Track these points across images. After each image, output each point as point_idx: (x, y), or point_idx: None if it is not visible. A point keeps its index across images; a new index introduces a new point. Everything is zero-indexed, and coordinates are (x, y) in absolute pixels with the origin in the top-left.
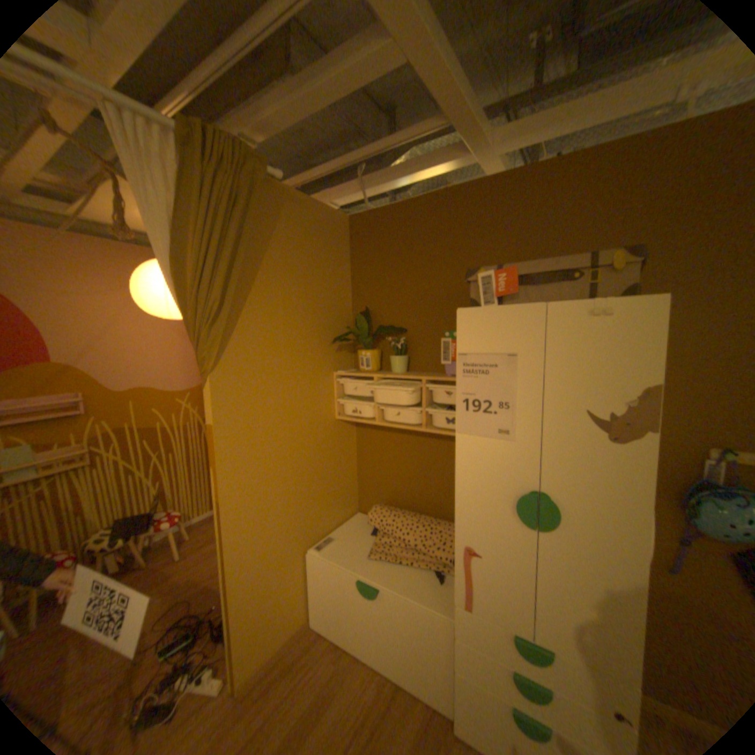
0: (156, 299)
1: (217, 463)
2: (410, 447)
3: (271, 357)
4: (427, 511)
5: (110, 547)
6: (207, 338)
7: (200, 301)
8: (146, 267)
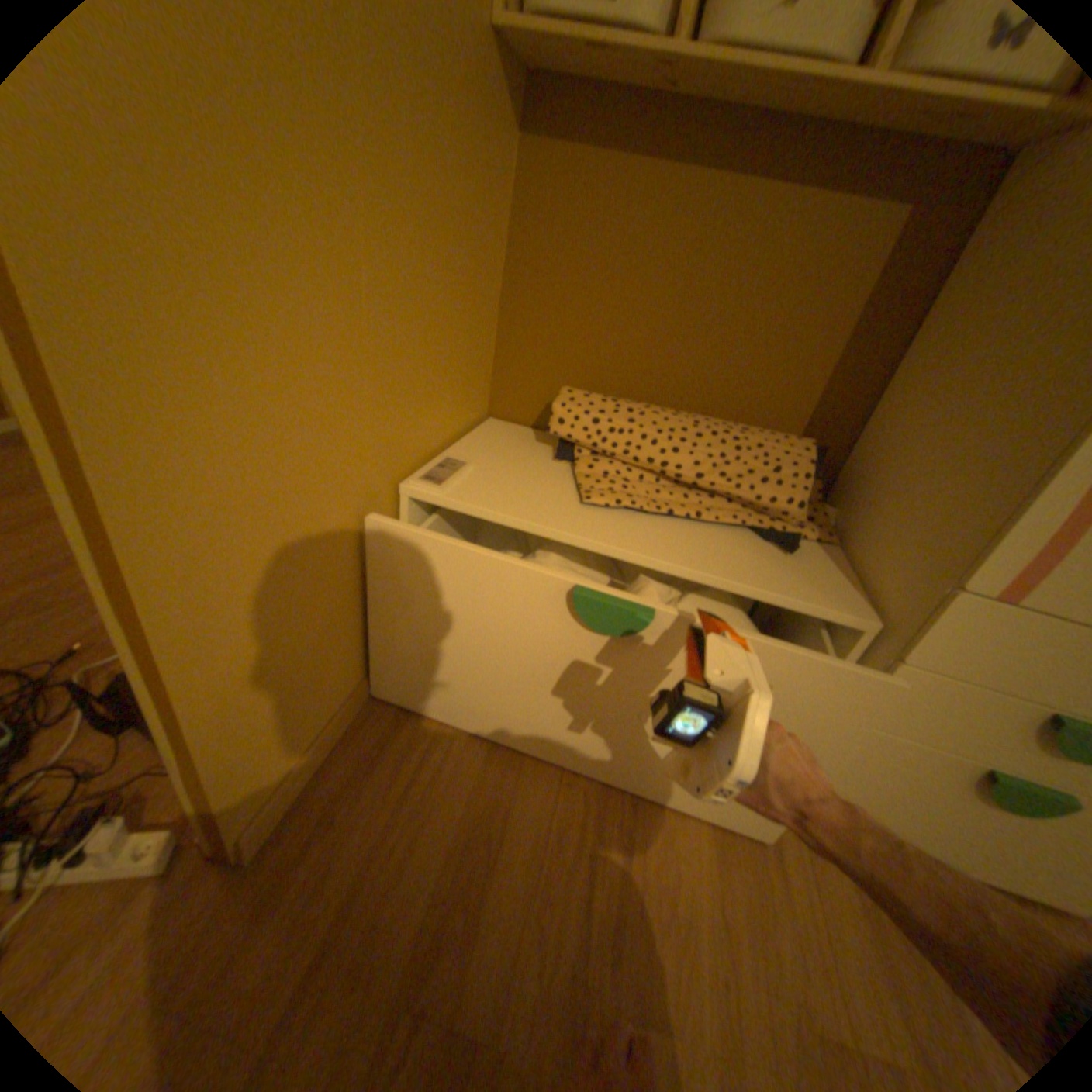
0: None
1: None
2: (703, 215)
3: None
4: (691, 409)
5: None
6: None
7: None
8: None
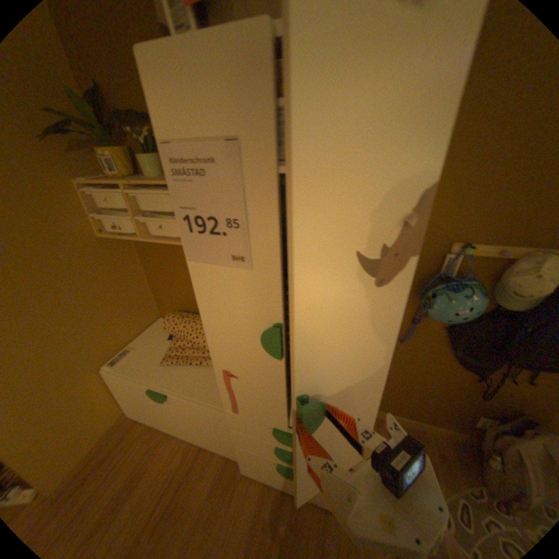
0: None
1: None
2: None
3: None
4: None
5: None
6: None
7: None
8: None
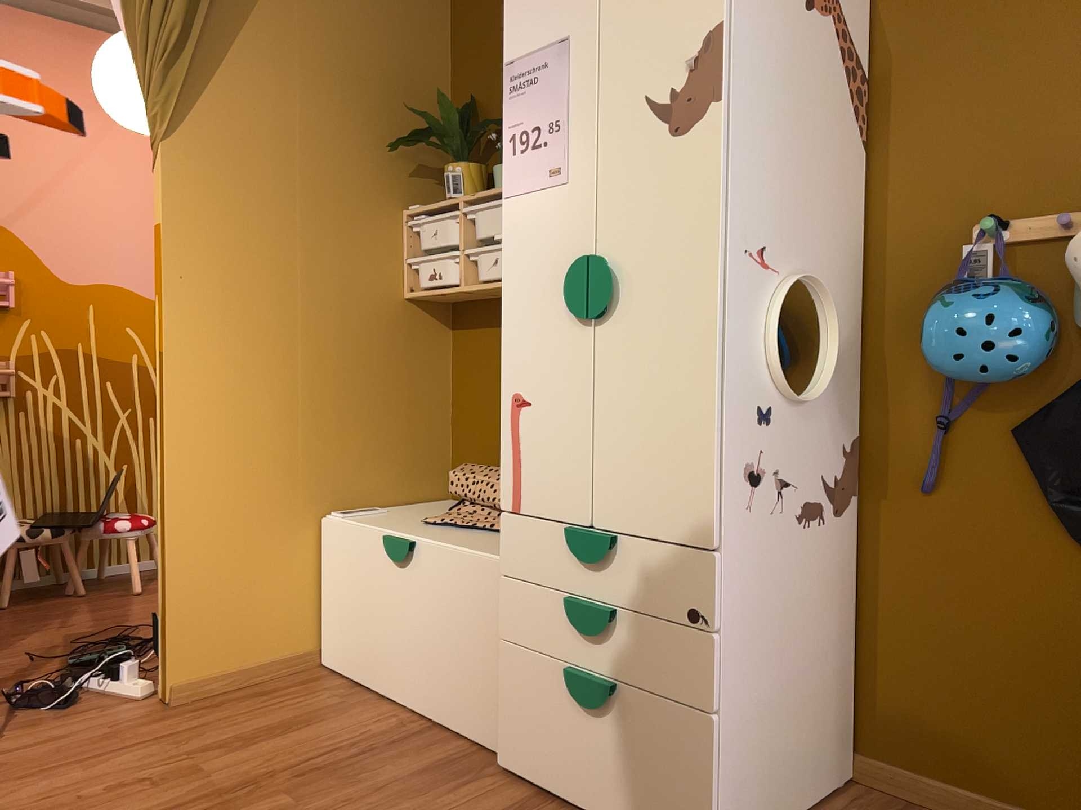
0: (131, 90)
1: (166, 286)
2: None
3: (275, 147)
4: None
5: (31, 534)
6: (165, 87)
7: (157, 25)
8: (122, 41)
